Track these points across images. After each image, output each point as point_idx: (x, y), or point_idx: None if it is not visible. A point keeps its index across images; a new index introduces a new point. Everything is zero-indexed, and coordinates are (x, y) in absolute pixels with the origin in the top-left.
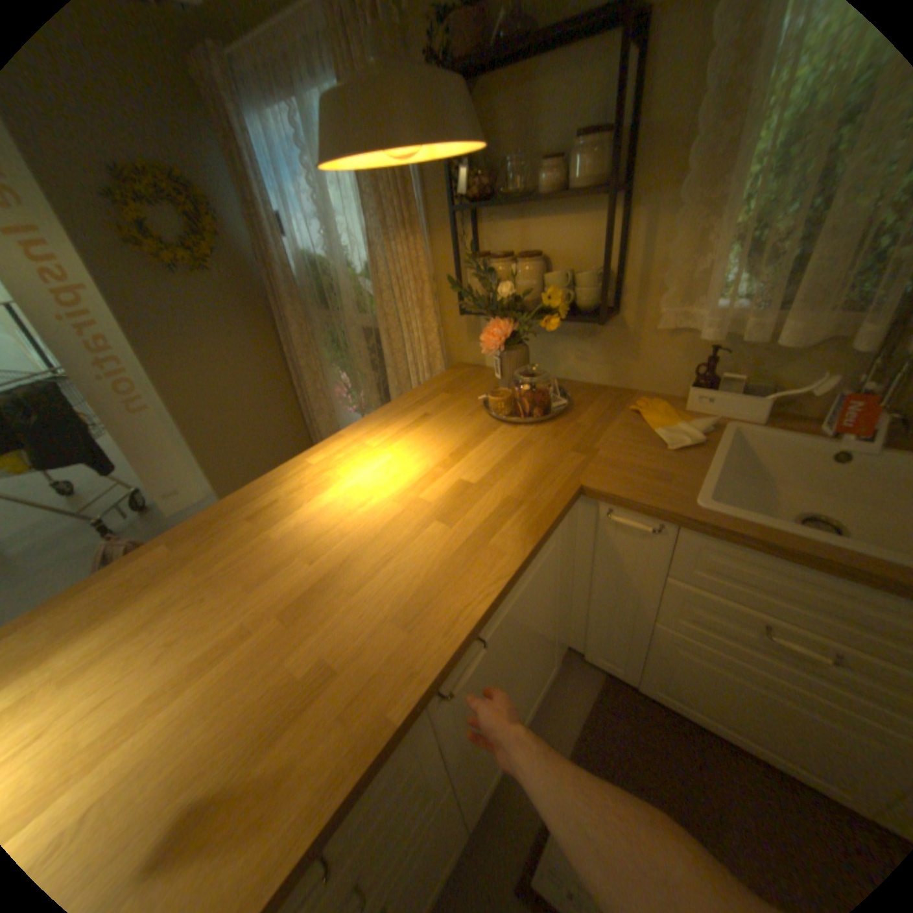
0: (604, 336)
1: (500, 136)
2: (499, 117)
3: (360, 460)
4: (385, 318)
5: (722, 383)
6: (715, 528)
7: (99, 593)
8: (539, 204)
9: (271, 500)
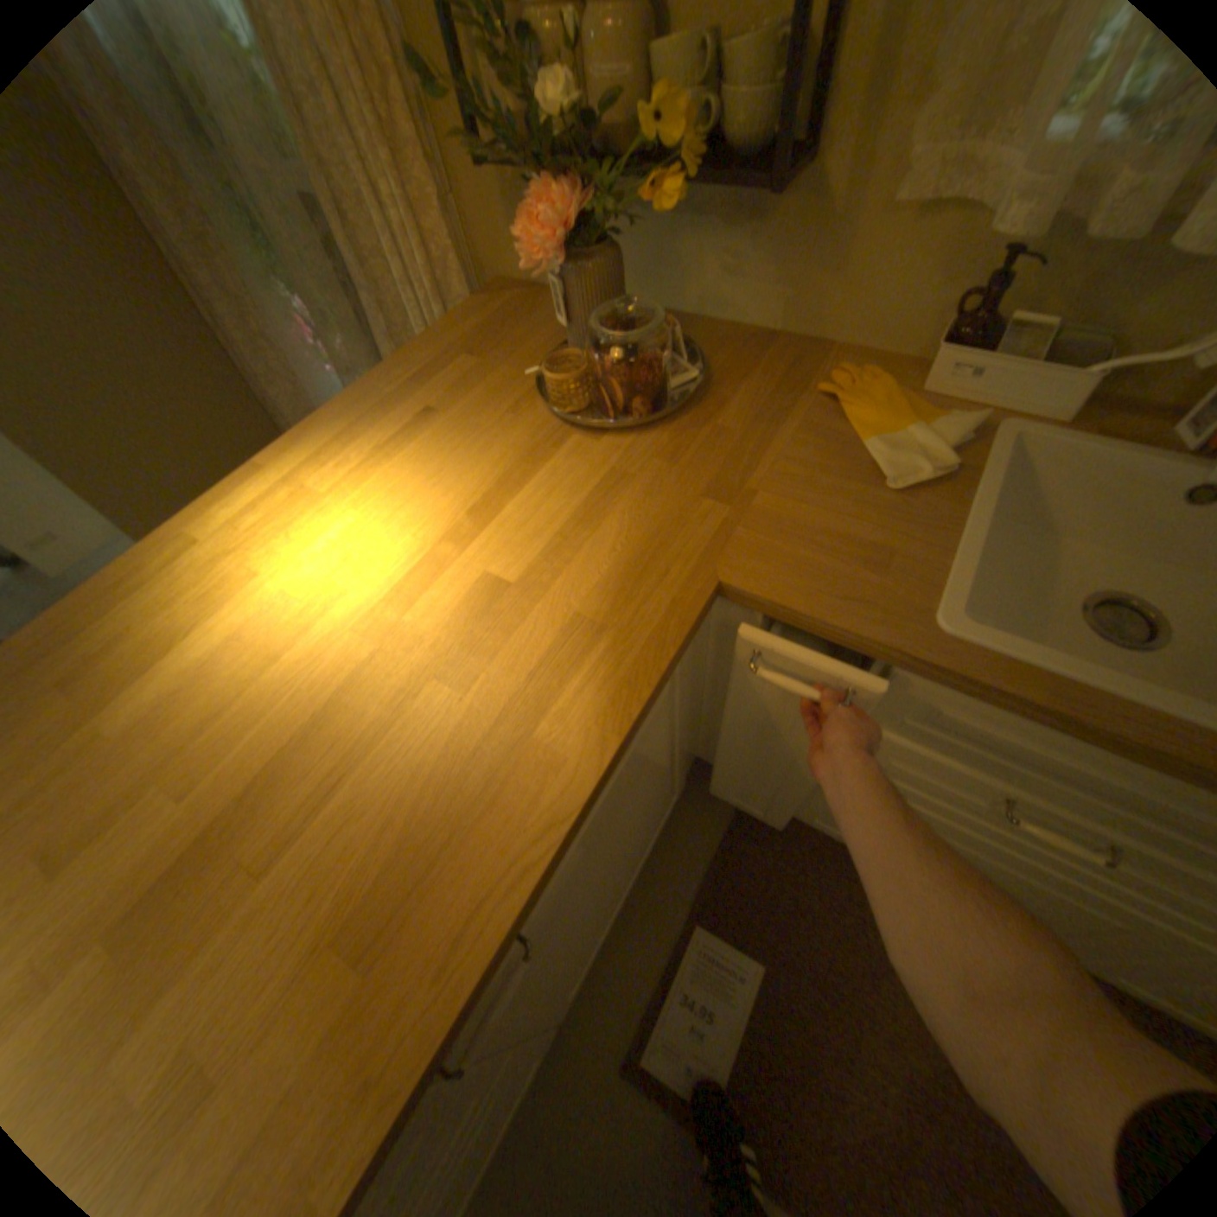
0: (781, 216)
1: None
2: None
3: (291, 530)
4: (322, 171)
5: (1008, 333)
6: (967, 680)
7: None
8: None
9: (105, 636)
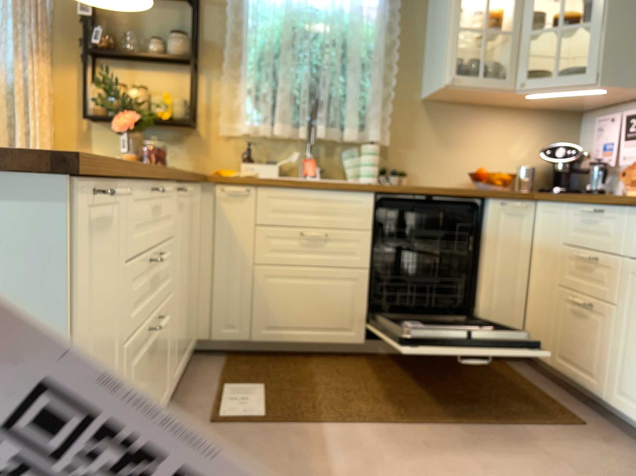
0: (189, 142)
1: (120, 25)
2: (120, 17)
3: None
4: None
5: (255, 161)
6: (269, 180)
7: None
8: (145, 64)
9: None
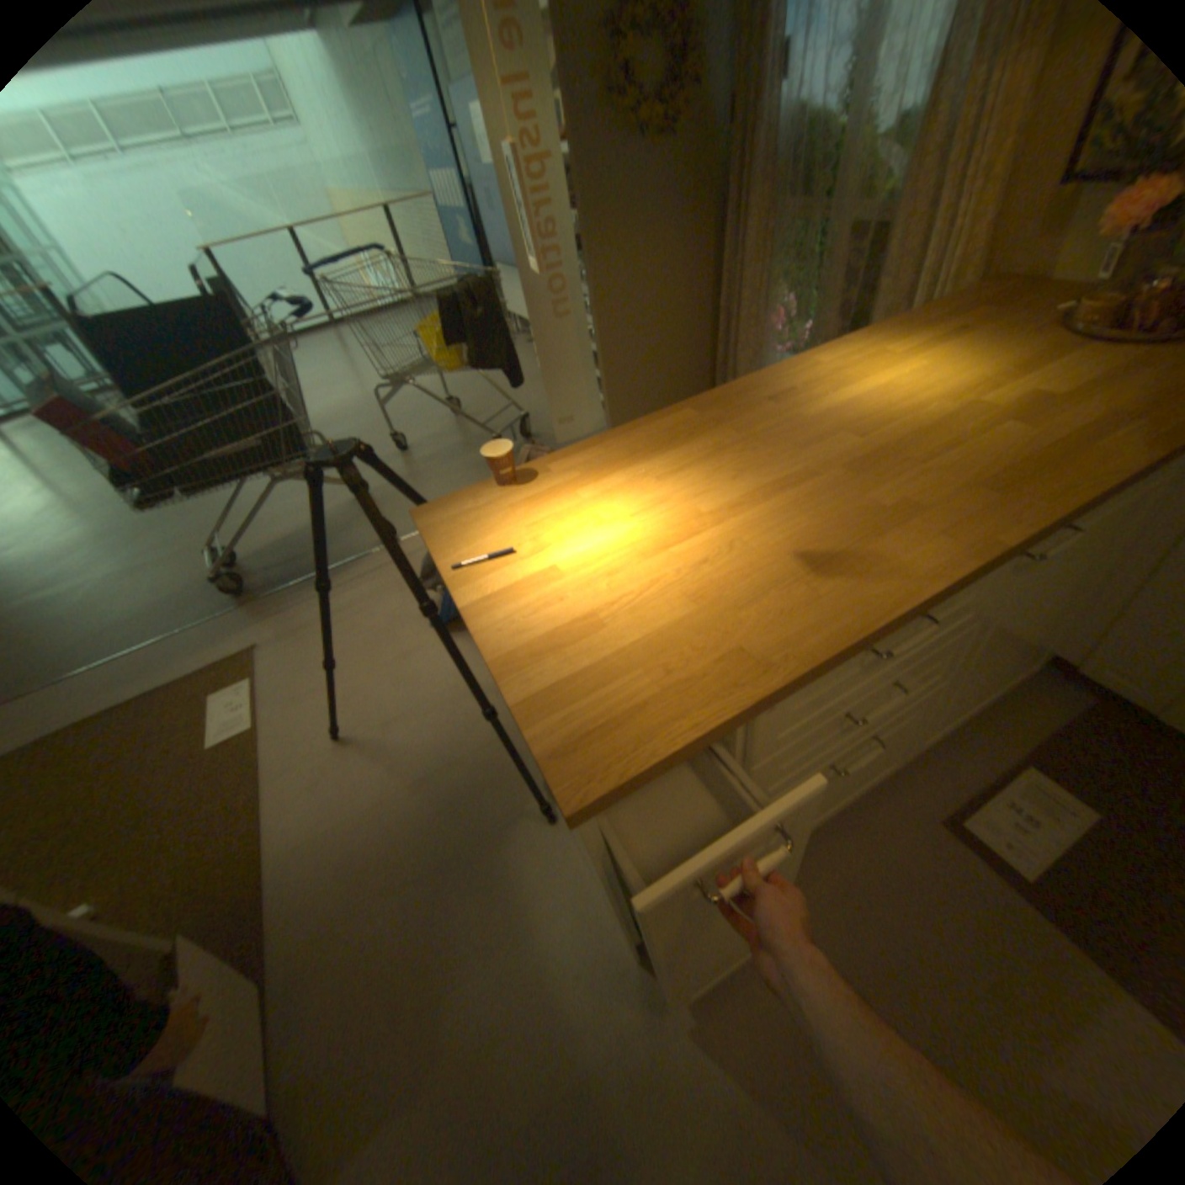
0: None
1: None
2: None
3: (885, 363)
4: (912, 198)
5: None
6: None
7: (649, 433)
8: None
9: (786, 386)
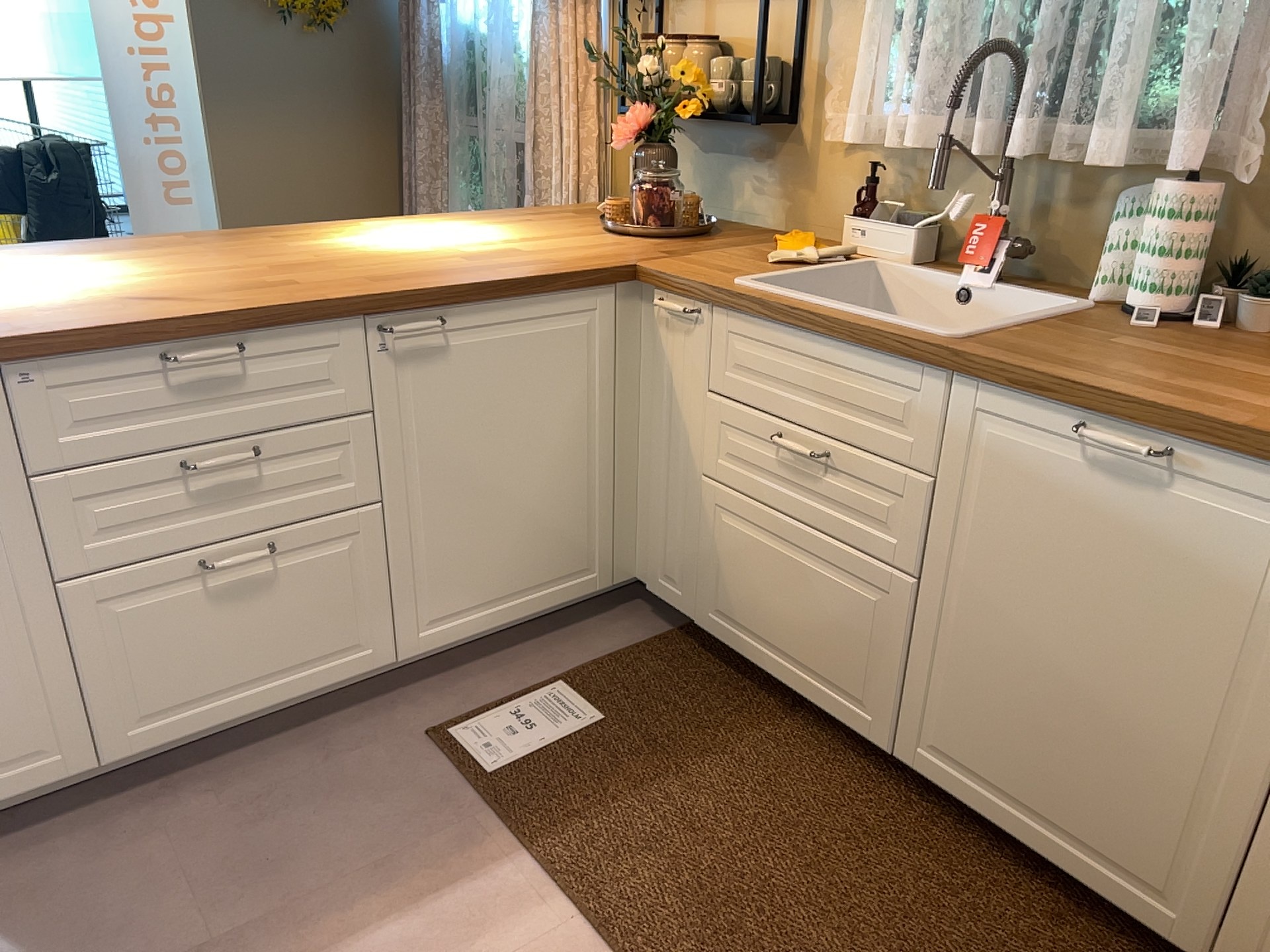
0: (780, 159)
1: None
2: None
3: (419, 230)
4: (535, 120)
5: (876, 215)
6: (729, 295)
7: (118, 245)
8: None
9: (304, 234)
